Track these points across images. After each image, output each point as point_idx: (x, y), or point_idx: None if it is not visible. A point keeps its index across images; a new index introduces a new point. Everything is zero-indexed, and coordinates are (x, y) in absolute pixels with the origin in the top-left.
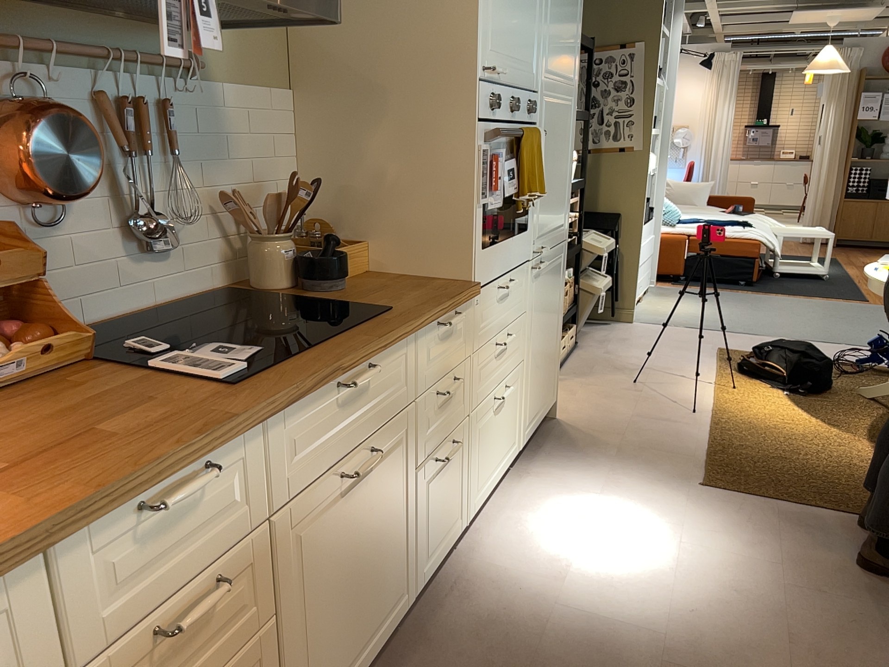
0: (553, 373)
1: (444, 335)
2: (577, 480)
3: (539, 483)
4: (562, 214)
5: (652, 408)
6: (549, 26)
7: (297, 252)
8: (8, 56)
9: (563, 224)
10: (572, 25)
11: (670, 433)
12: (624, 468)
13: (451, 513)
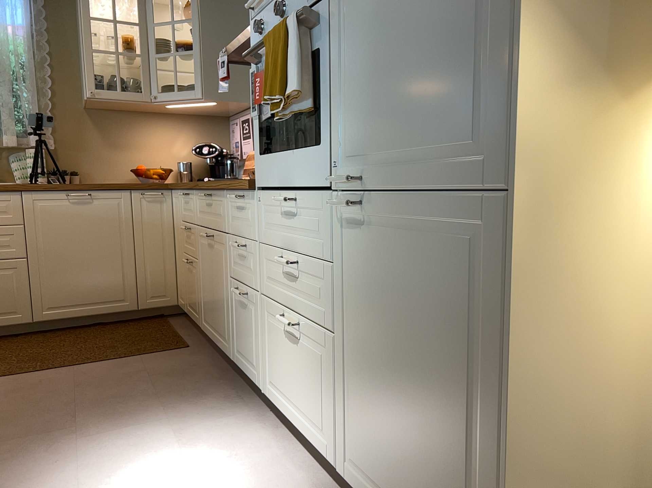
0: None
1: (237, 207)
2: None
3: None
4: (459, 119)
5: None
6: None
7: None
8: None
9: (472, 146)
10: None
11: None
12: None
13: (250, 352)
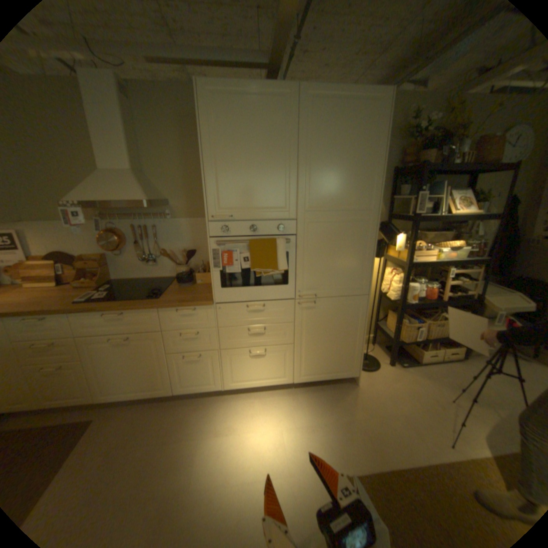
0: (348, 362)
1: (183, 315)
2: (302, 416)
3: (288, 403)
4: (352, 280)
5: (427, 423)
6: (307, 184)
7: (183, 272)
8: (109, 219)
9: (355, 286)
10: (358, 176)
11: (402, 443)
12: (332, 431)
13: (203, 380)
